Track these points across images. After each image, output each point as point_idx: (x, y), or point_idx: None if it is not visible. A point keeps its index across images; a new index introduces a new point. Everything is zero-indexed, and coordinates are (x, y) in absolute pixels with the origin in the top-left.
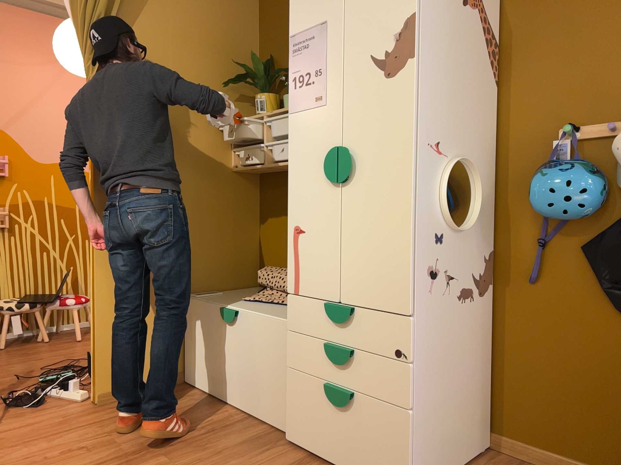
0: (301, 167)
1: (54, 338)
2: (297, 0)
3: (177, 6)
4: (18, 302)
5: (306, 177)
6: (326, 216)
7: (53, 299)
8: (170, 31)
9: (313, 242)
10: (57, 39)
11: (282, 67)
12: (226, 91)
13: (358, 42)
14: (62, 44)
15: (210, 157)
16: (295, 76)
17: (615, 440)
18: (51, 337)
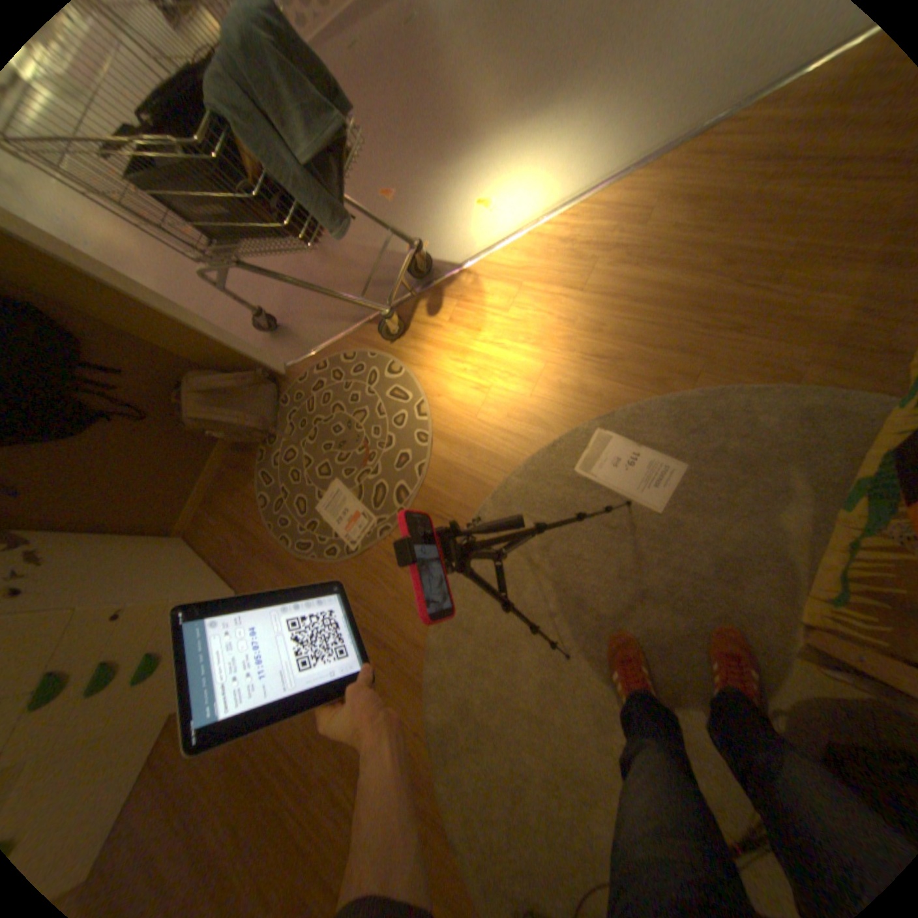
0: None
1: None
2: None
3: None
4: None
5: None
6: None
7: None
8: None
9: None
10: None
11: None
12: None
13: None
14: None
15: None
16: None
17: (183, 461)
18: None
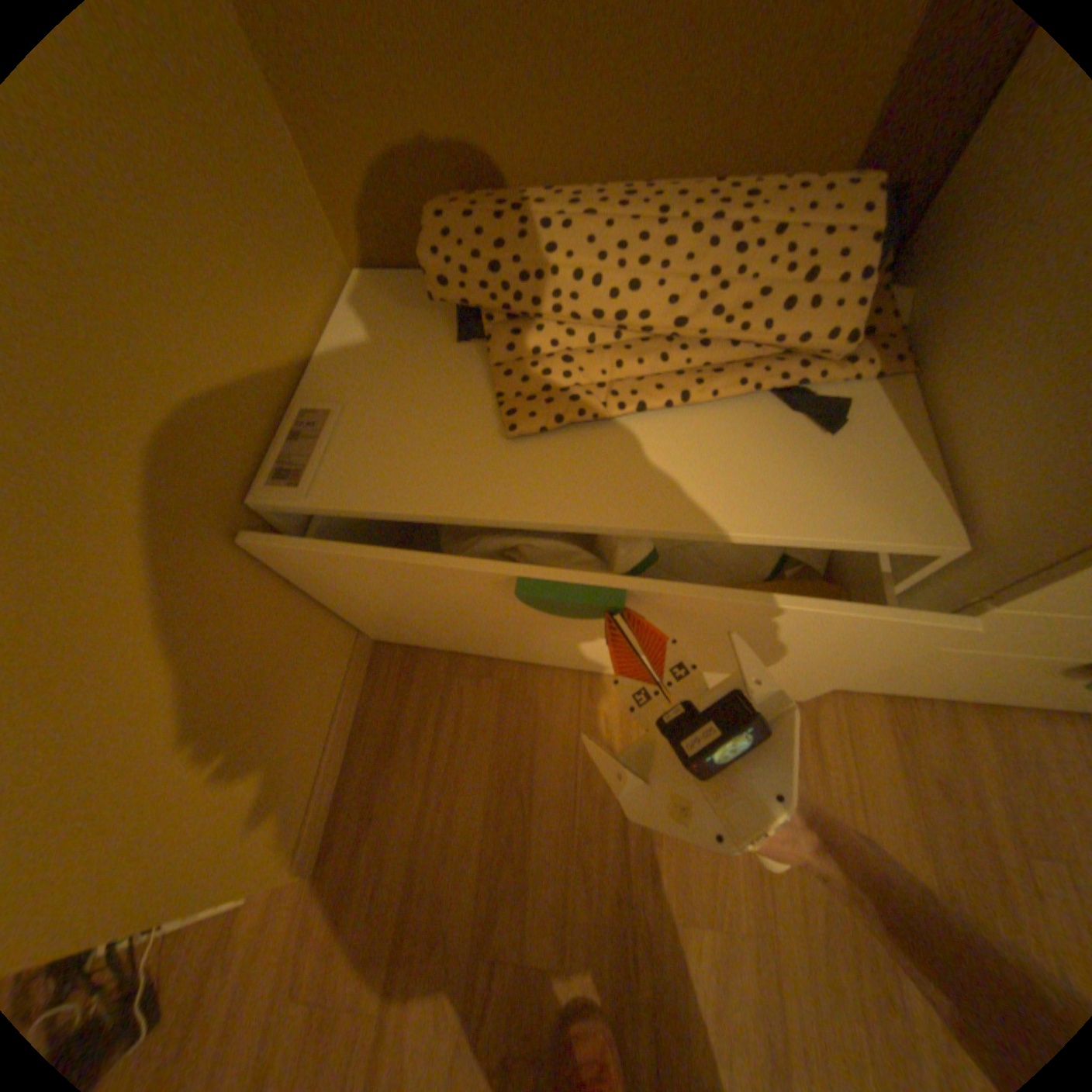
0: None
1: None
2: None
3: None
4: None
5: None
6: None
7: None
8: None
9: None
10: None
11: None
12: None
13: None
14: None
15: None
16: None
17: None
18: None
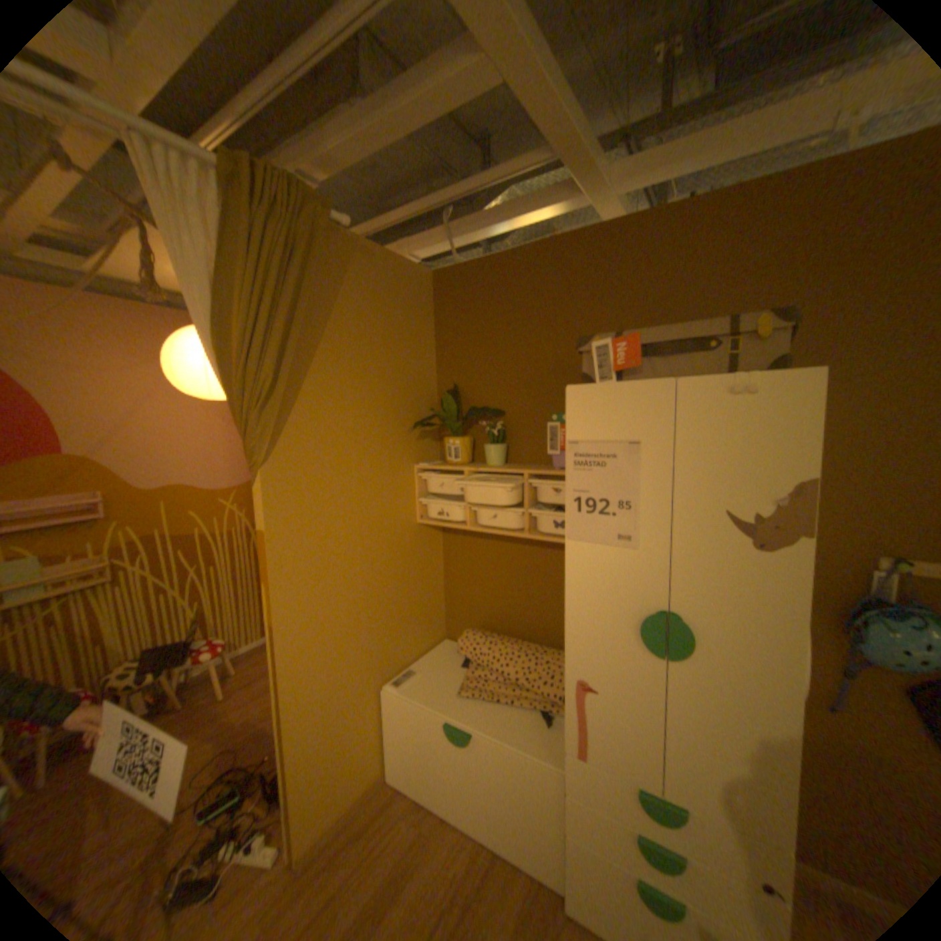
0: (590, 613)
1: (186, 700)
2: (580, 395)
3: (351, 338)
4: (137, 678)
5: (601, 629)
6: (639, 689)
7: (180, 658)
8: (346, 374)
9: (613, 711)
10: (164, 357)
11: (471, 400)
12: (407, 431)
13: (702, 487)
14: (172, 365)
15: (396, 515)
16: (579, 497)
17: None
18: (181, 698)
